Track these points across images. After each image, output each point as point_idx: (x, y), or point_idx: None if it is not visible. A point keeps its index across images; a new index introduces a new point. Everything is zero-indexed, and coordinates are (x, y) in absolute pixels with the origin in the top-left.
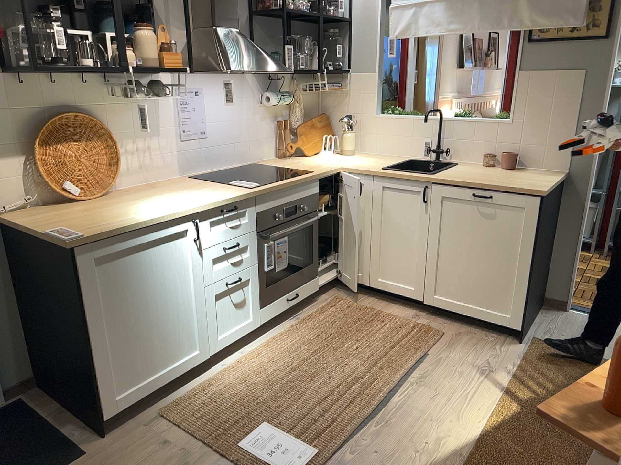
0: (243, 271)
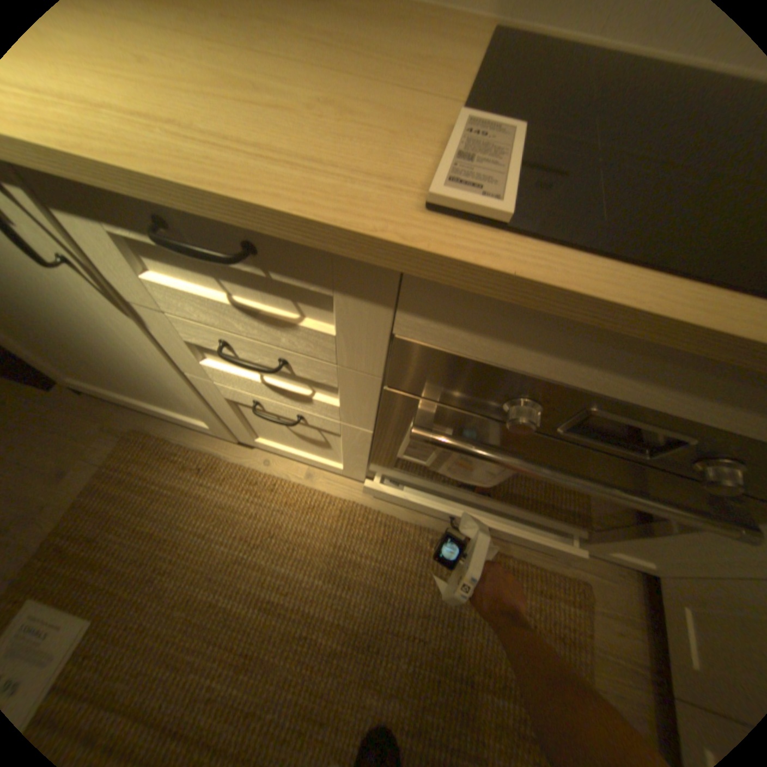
0: (318, 412)
